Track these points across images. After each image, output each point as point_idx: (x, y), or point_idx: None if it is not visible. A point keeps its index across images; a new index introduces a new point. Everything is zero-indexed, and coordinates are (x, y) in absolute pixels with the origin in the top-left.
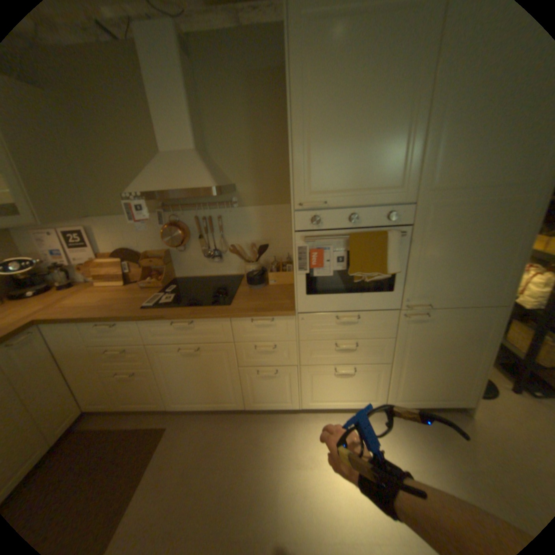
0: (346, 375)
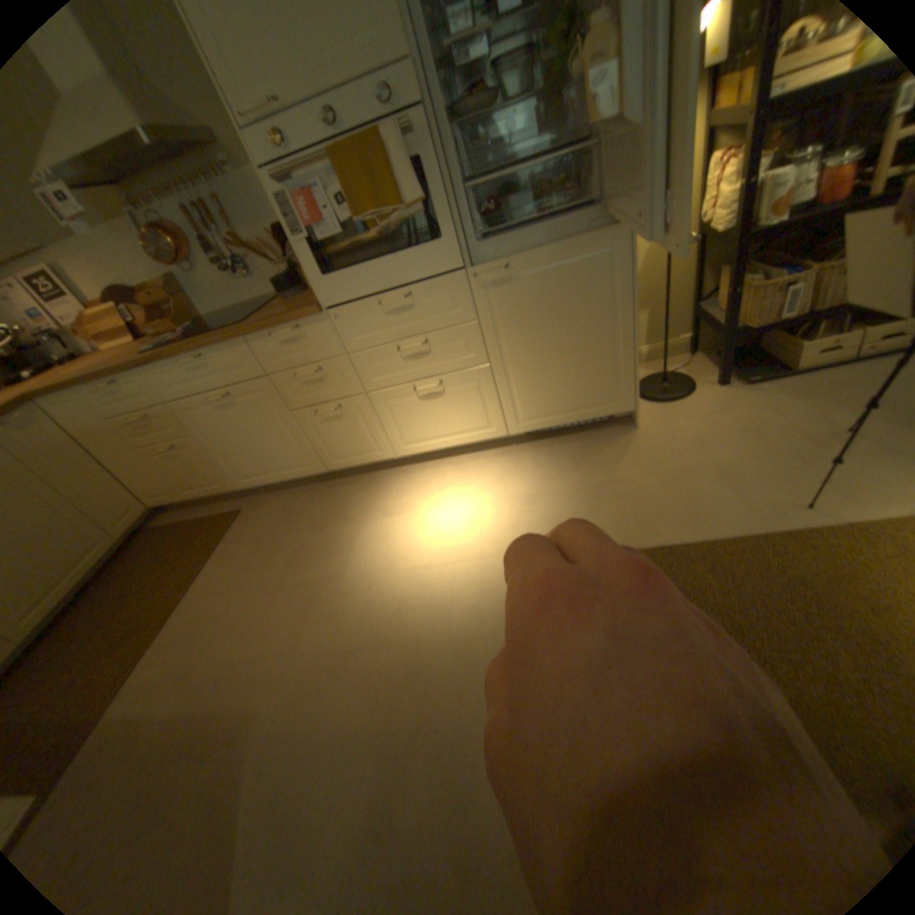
0: (433, 394)
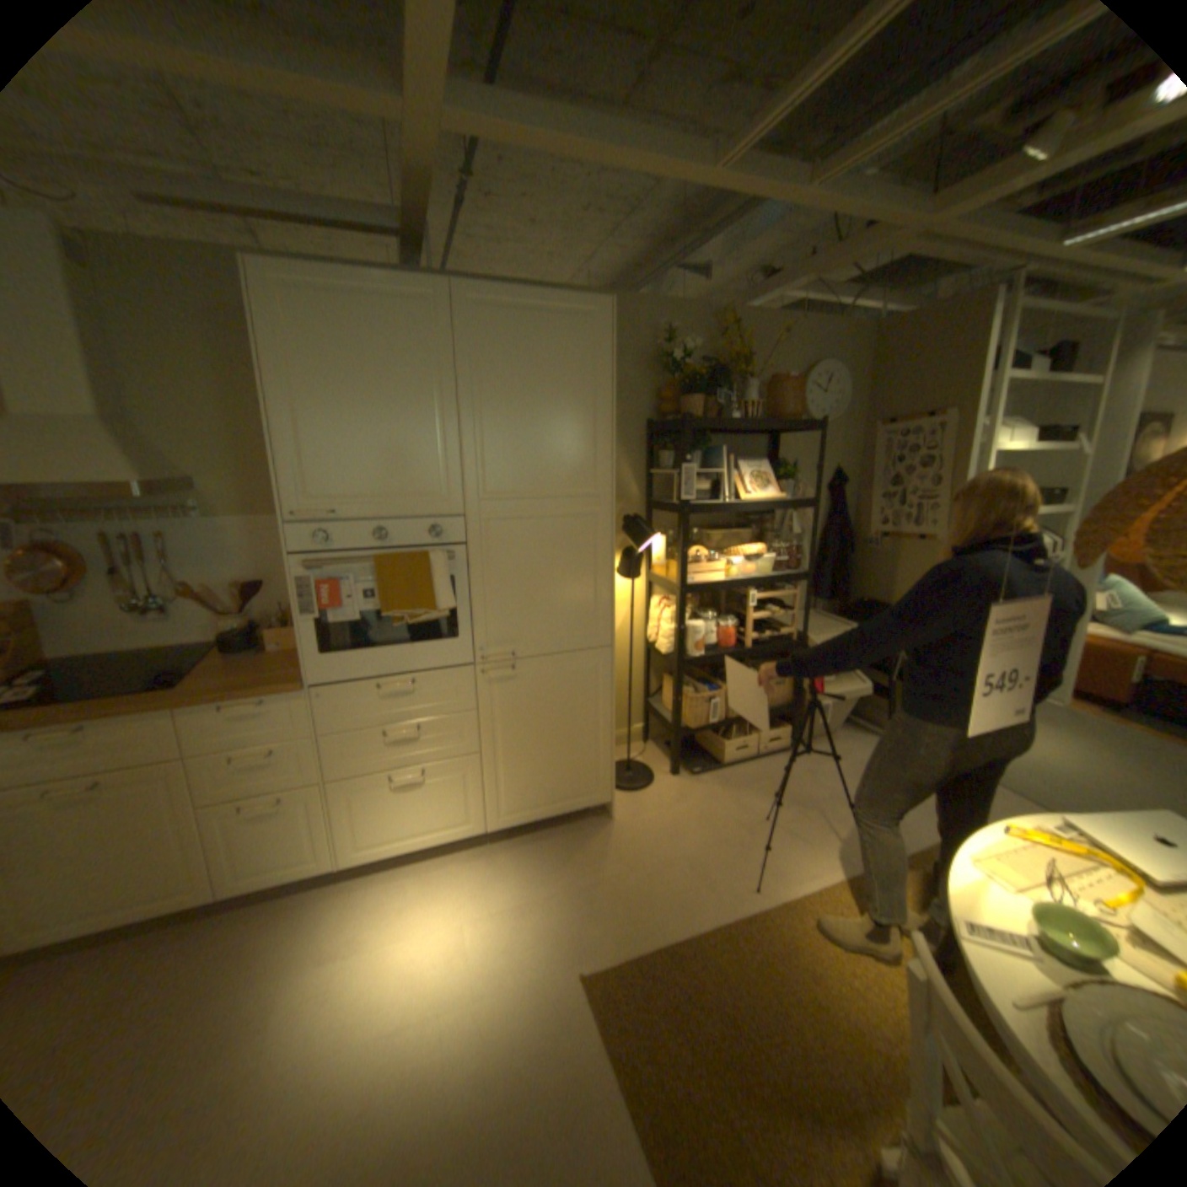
0: (408, 786)
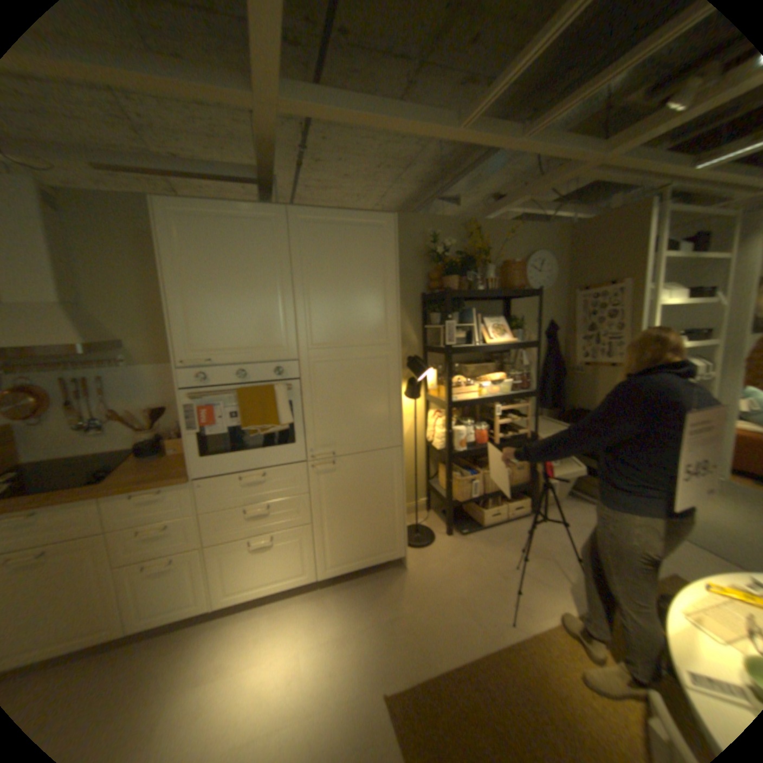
0: (263, 548)
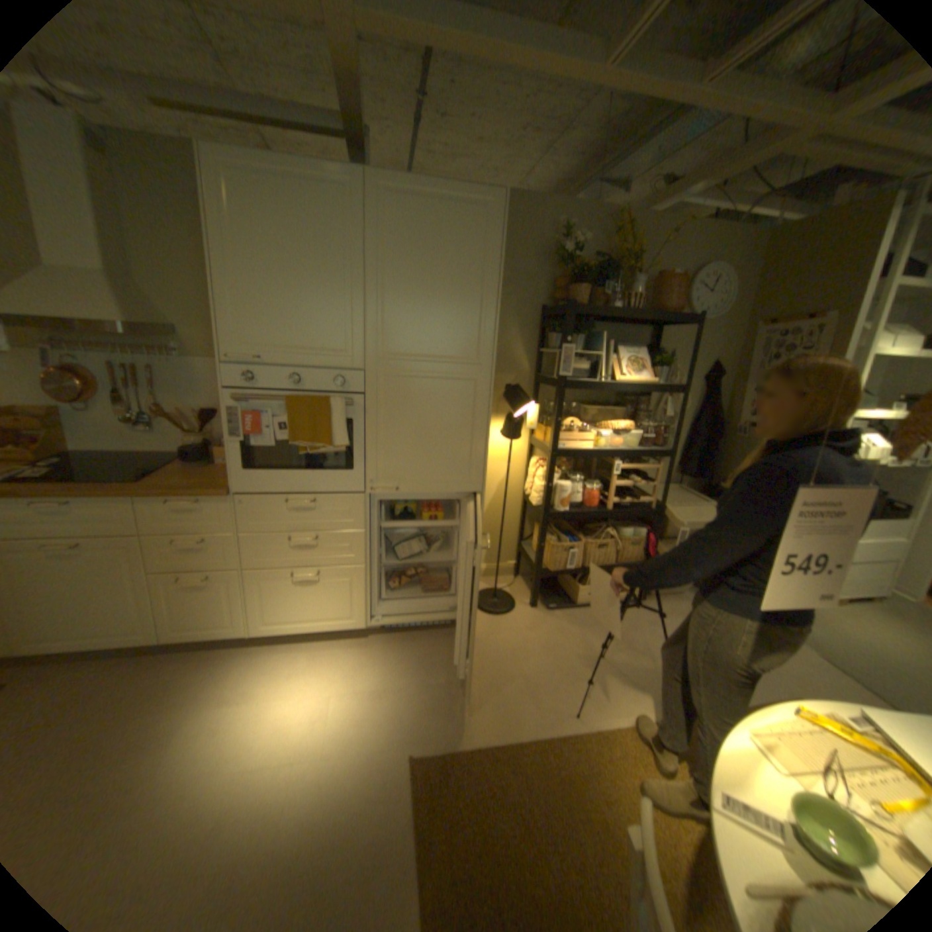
0: (307, 582)
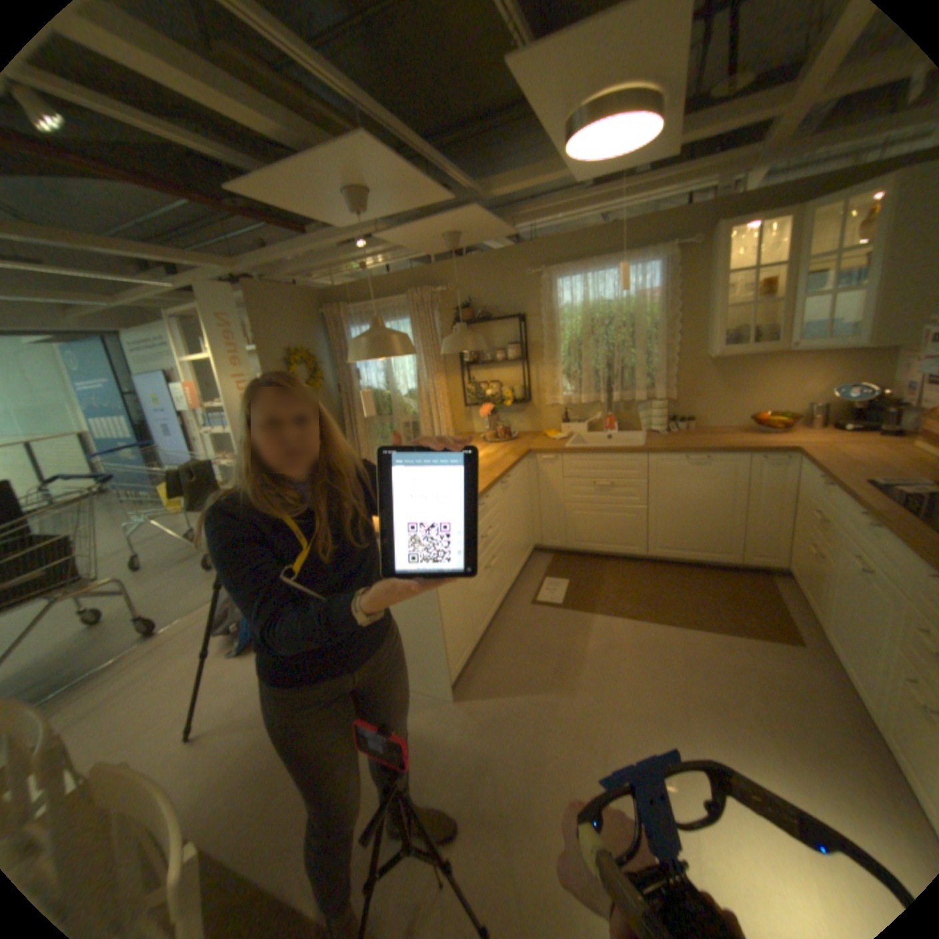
0: None
